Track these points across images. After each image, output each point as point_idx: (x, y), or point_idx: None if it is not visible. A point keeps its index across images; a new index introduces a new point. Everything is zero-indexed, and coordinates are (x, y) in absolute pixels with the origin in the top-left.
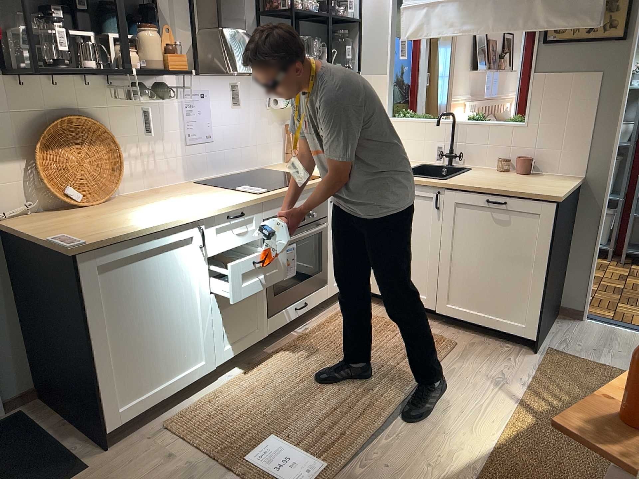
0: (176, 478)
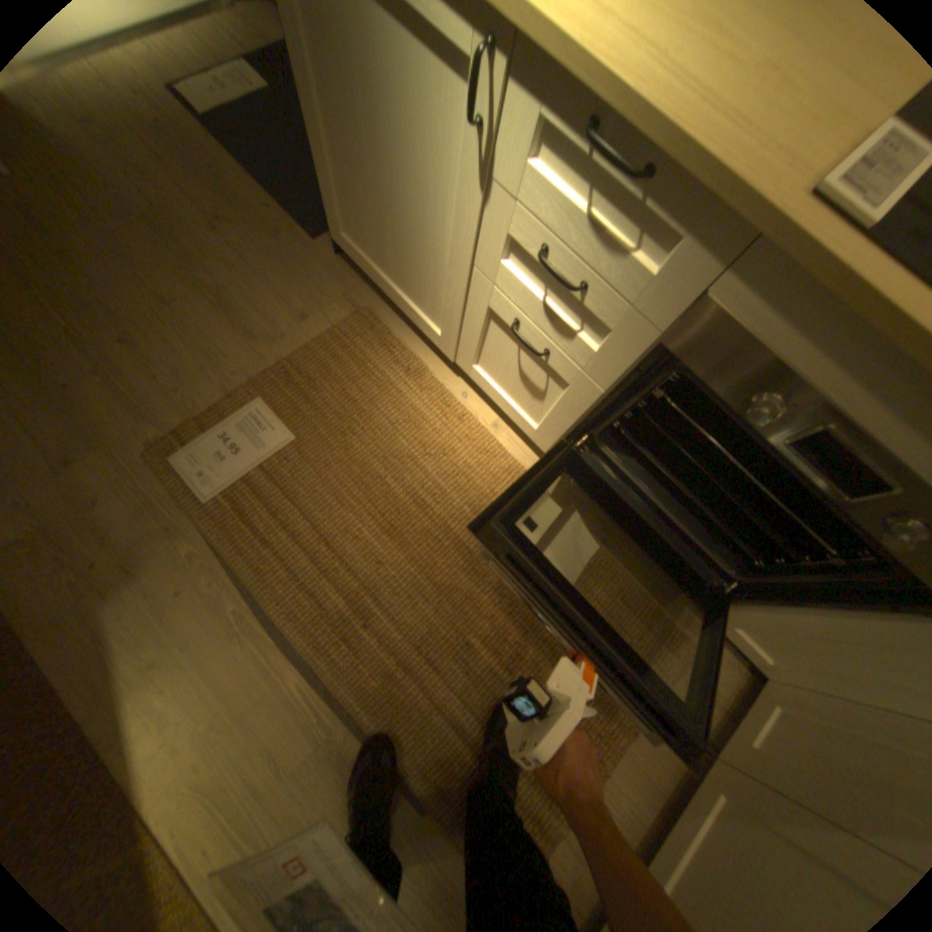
0: (263, 325)
